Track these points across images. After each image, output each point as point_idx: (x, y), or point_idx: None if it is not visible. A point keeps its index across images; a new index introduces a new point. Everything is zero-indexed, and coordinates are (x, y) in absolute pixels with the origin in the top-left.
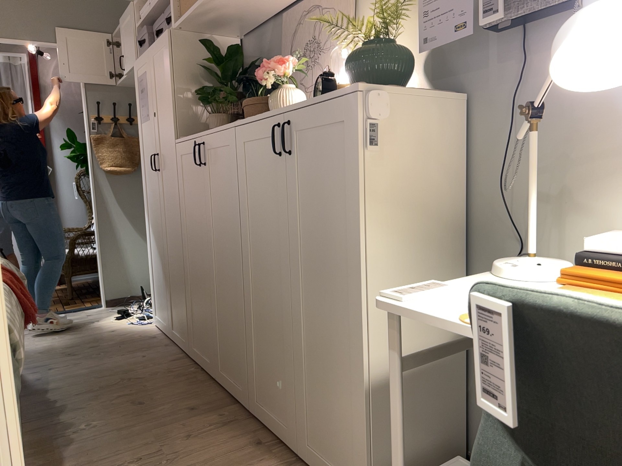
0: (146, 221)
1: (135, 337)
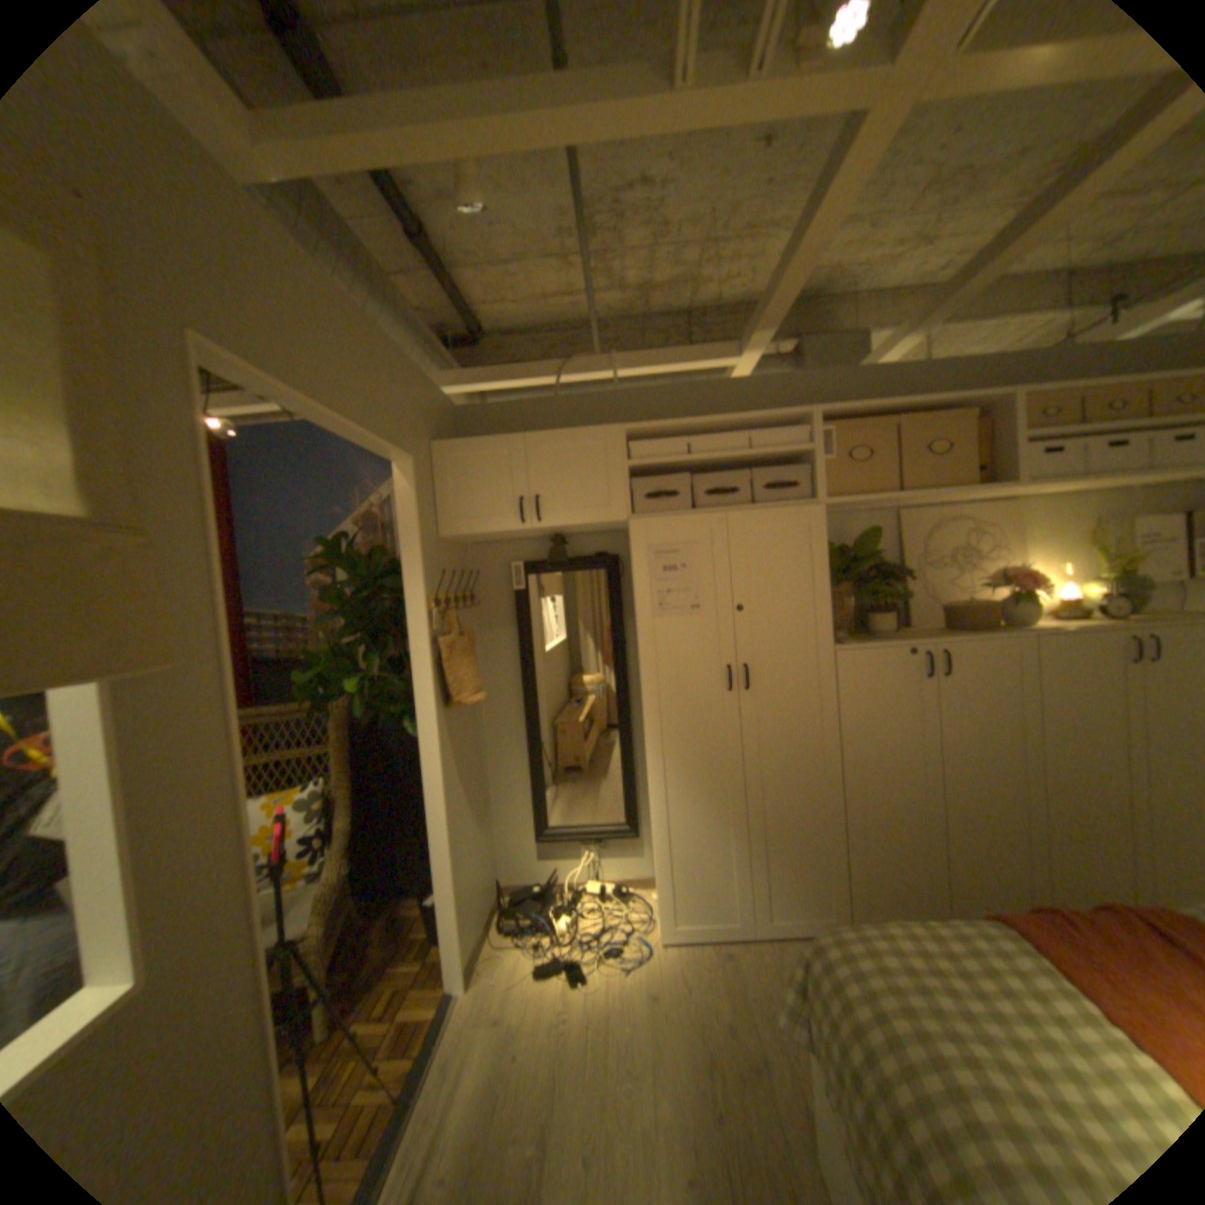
0: (654, 775)
1: (717, 977)
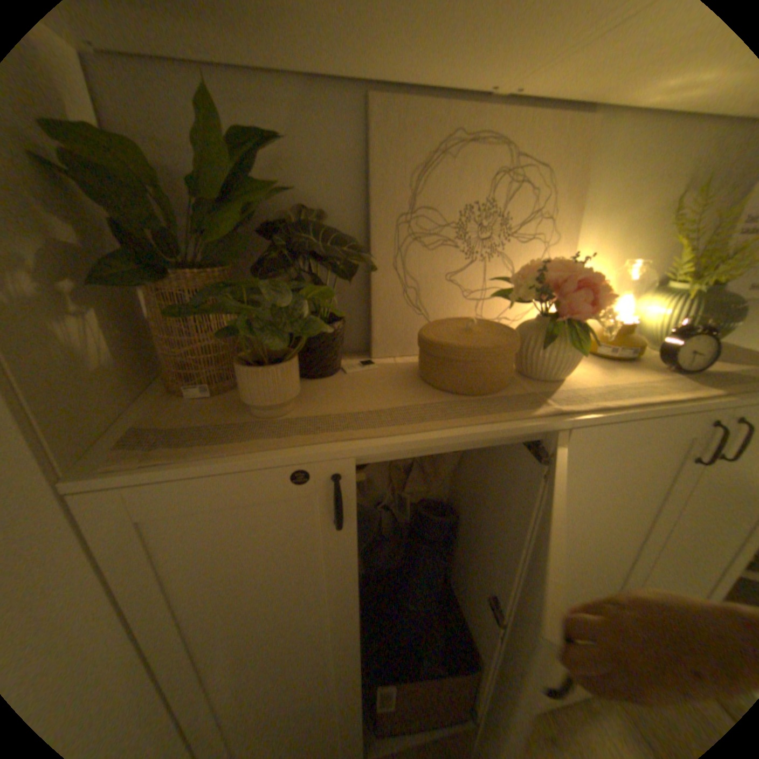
0: None
1: None
